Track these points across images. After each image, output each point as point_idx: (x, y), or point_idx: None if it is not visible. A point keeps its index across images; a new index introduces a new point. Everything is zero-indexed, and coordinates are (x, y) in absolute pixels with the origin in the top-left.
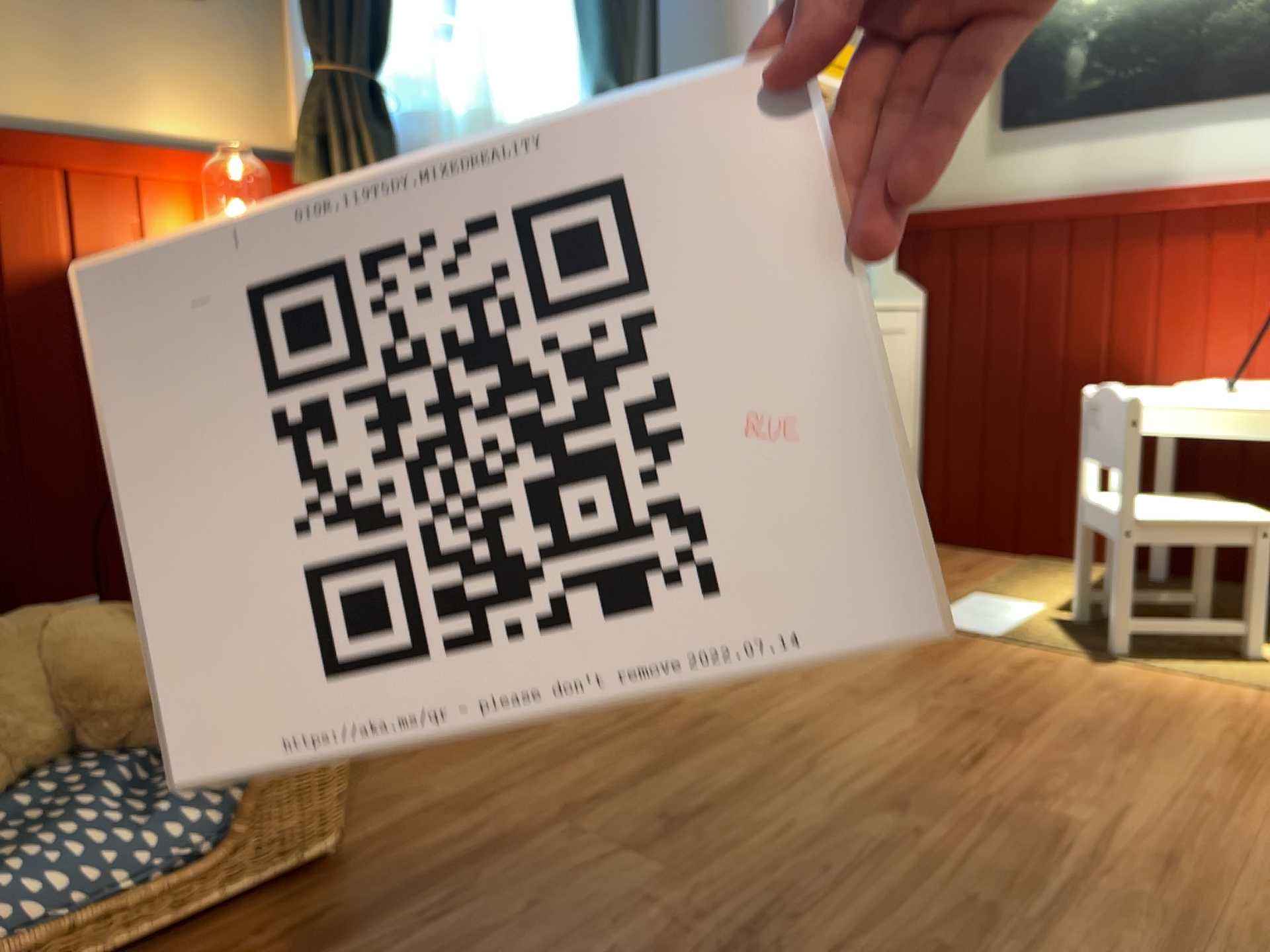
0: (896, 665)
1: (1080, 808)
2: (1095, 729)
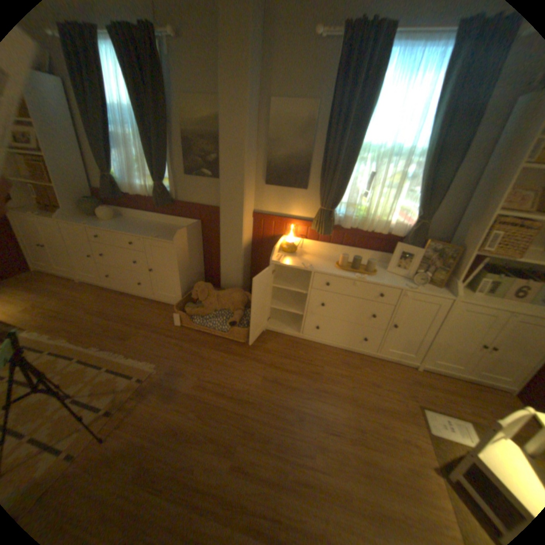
0: (381, 408)
1: (323, 463)
2: (376, 469)
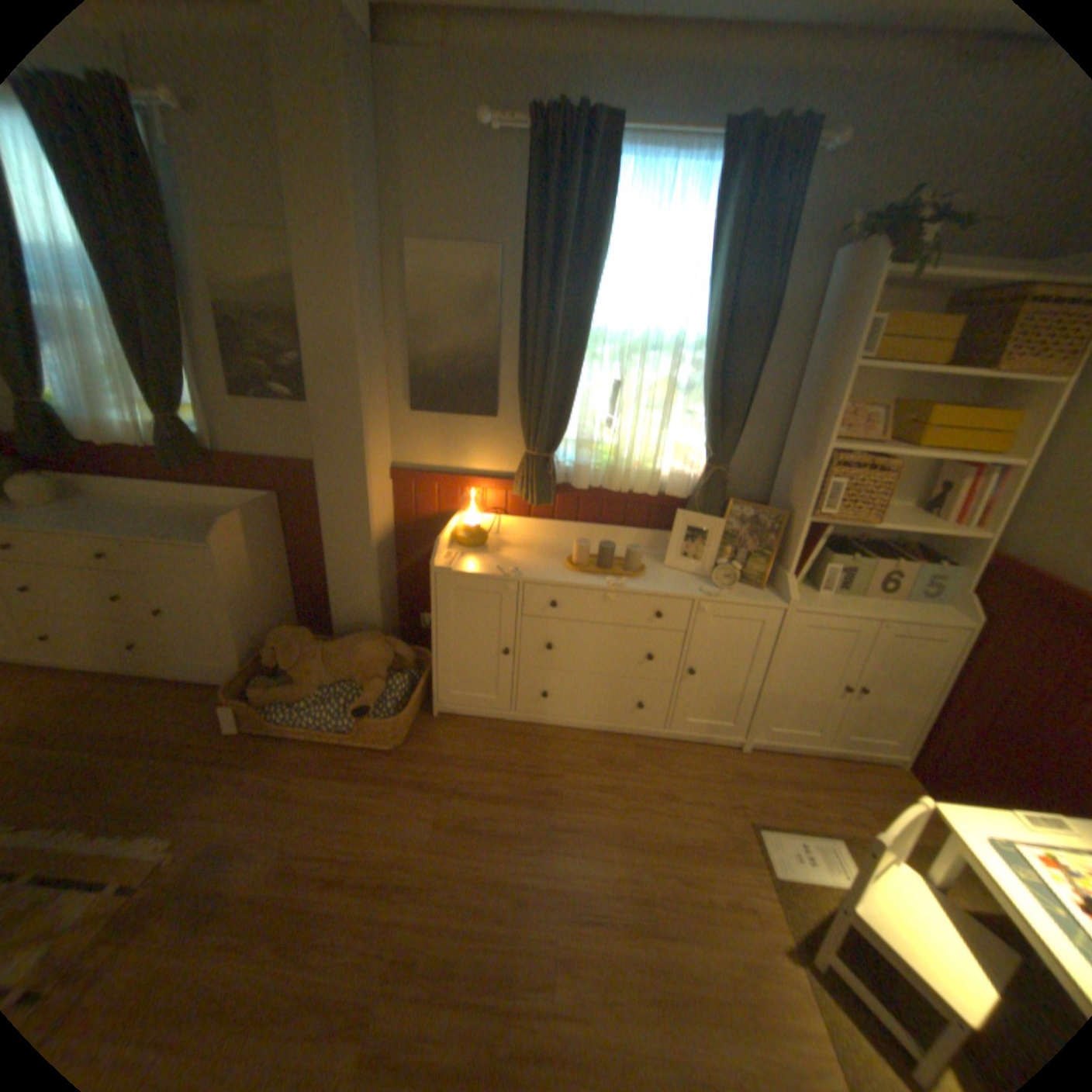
0: (680, 844)
1: (570, 995)
2: (678, 981)
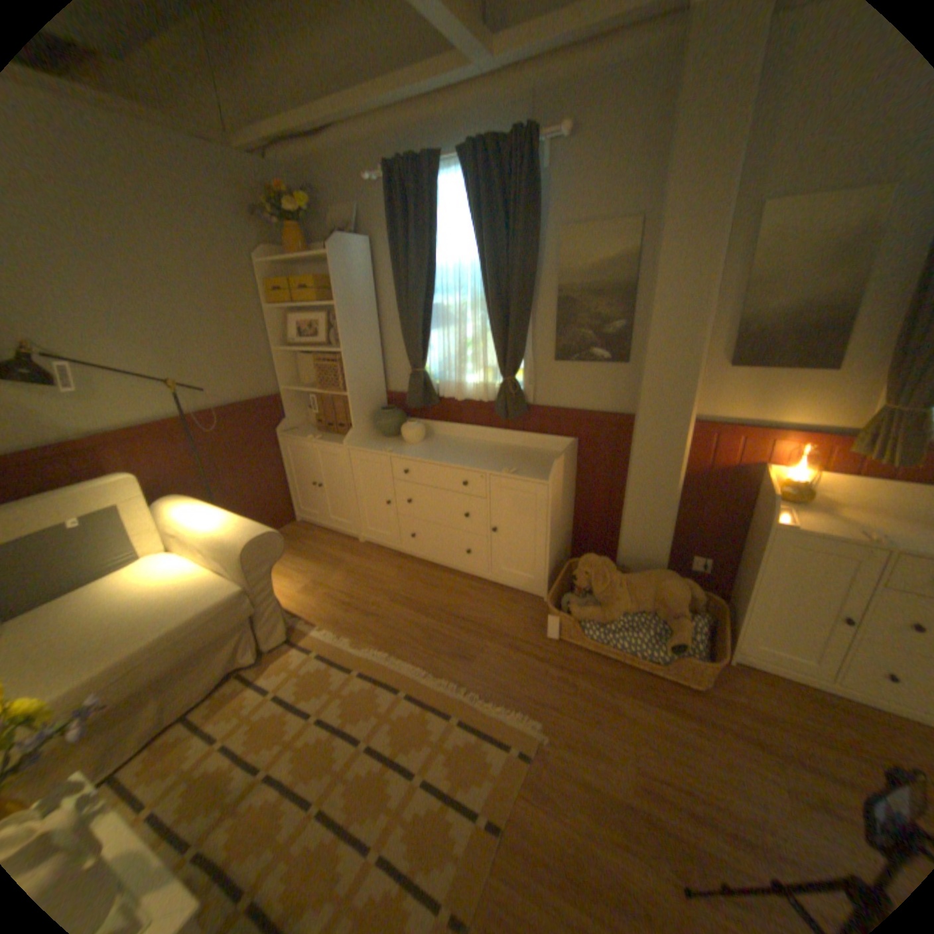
0: None
1: None
2: None
